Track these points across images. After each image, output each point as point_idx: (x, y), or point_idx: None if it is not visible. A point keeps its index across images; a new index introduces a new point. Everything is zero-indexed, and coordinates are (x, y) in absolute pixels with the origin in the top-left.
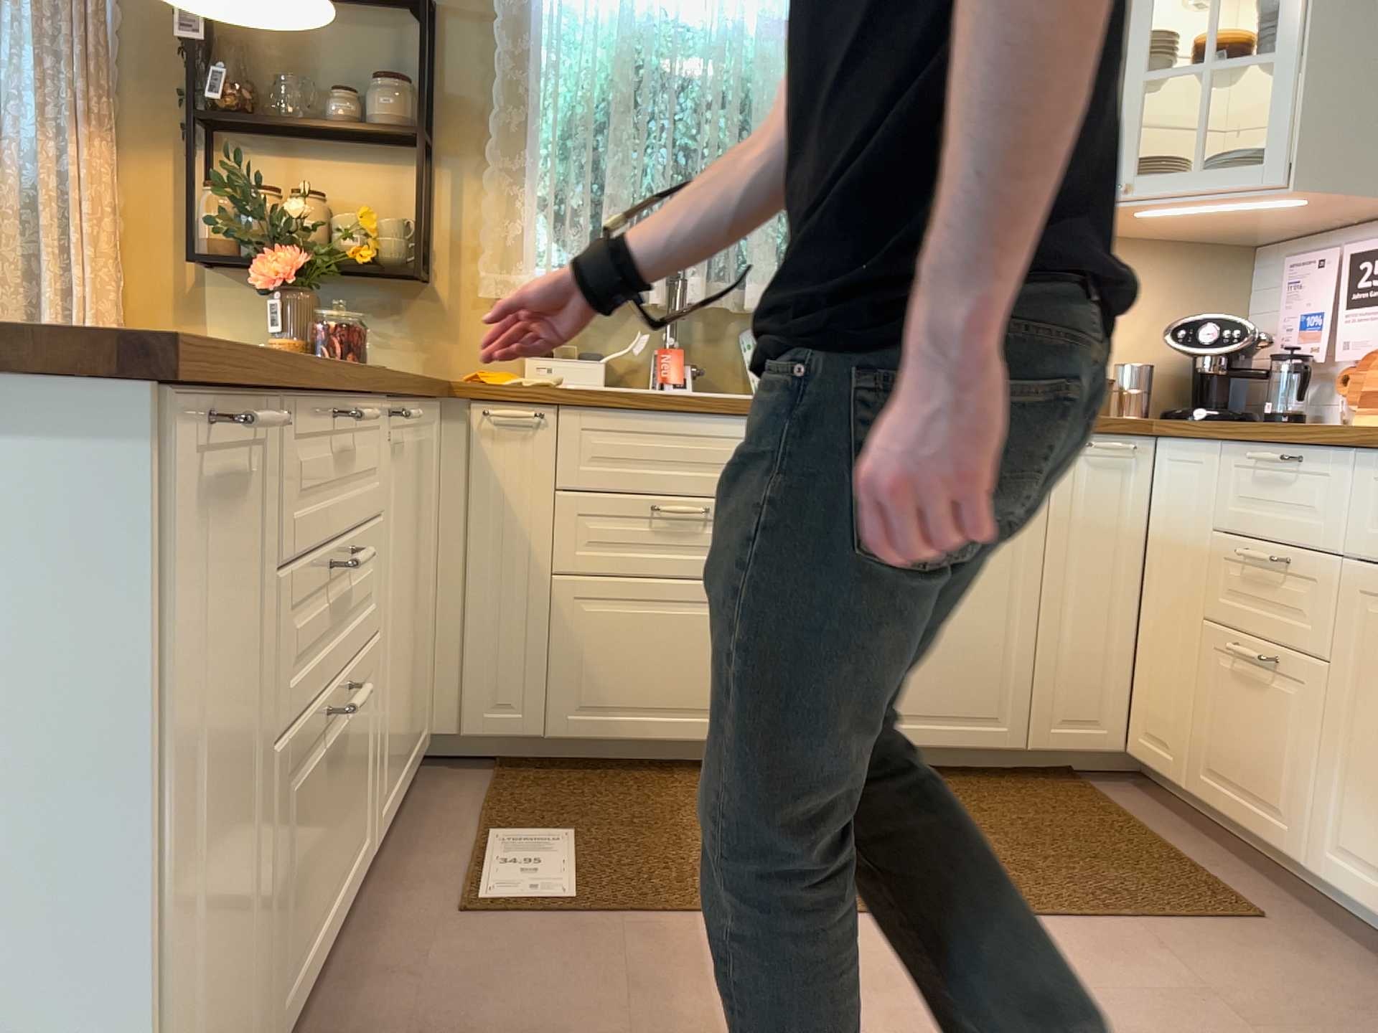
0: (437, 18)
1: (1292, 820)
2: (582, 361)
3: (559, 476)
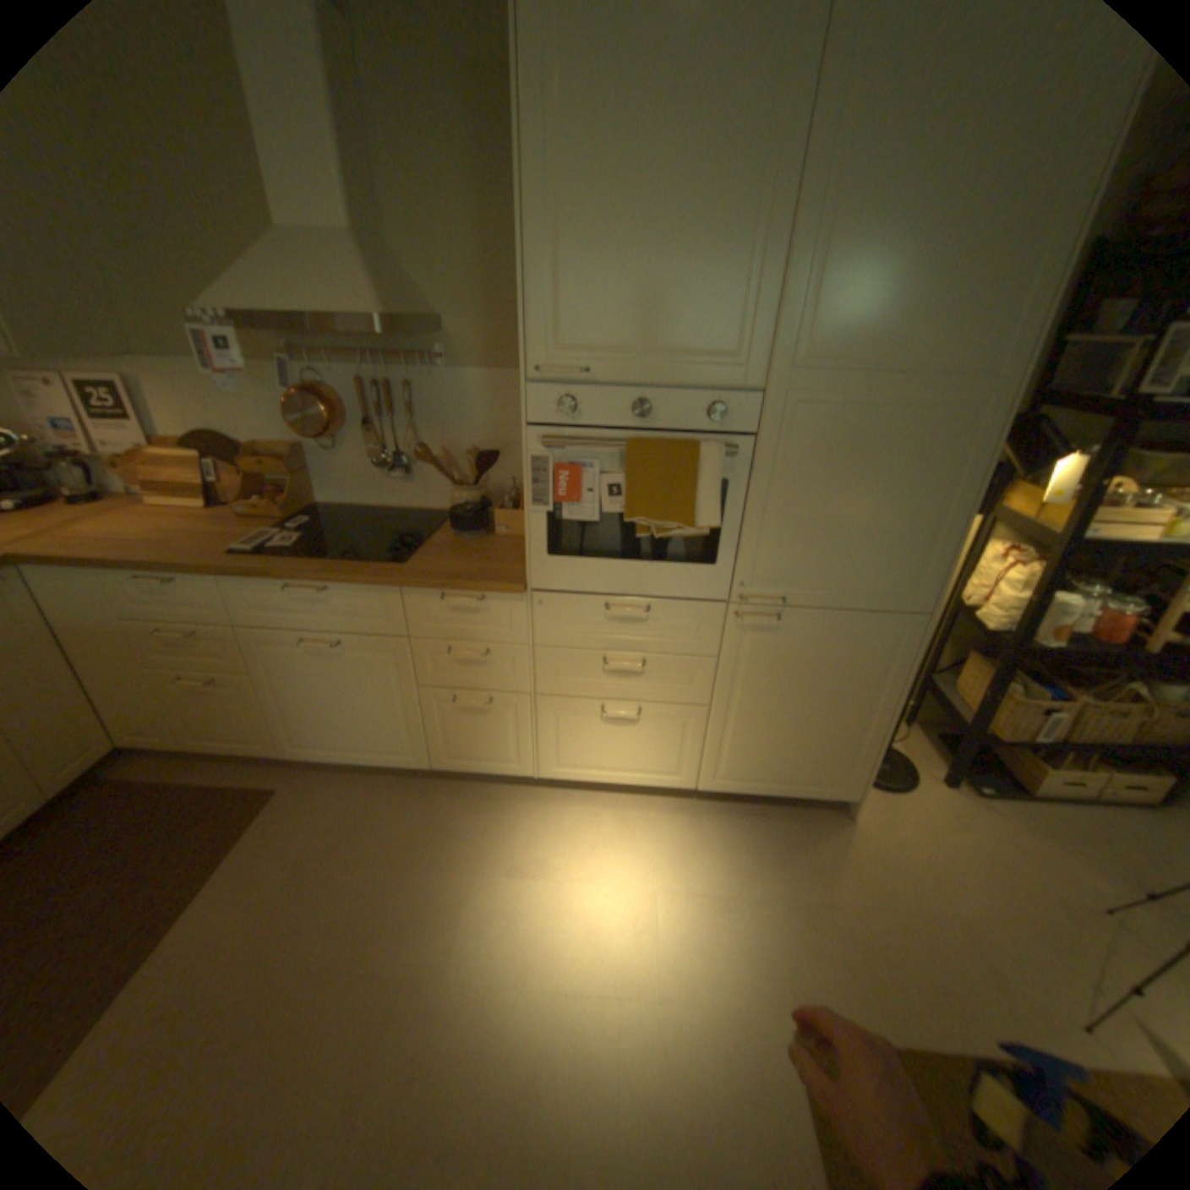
0: None
1: (259, 743)
2: None
3: None
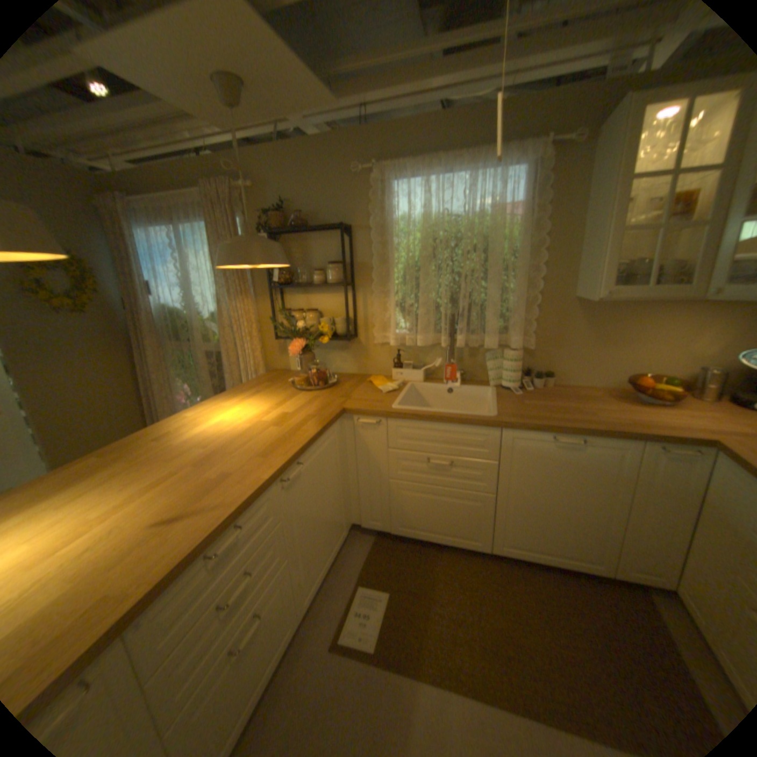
0: (350, 231)
1: None
2: (413, 371)
3: (389, 444)
